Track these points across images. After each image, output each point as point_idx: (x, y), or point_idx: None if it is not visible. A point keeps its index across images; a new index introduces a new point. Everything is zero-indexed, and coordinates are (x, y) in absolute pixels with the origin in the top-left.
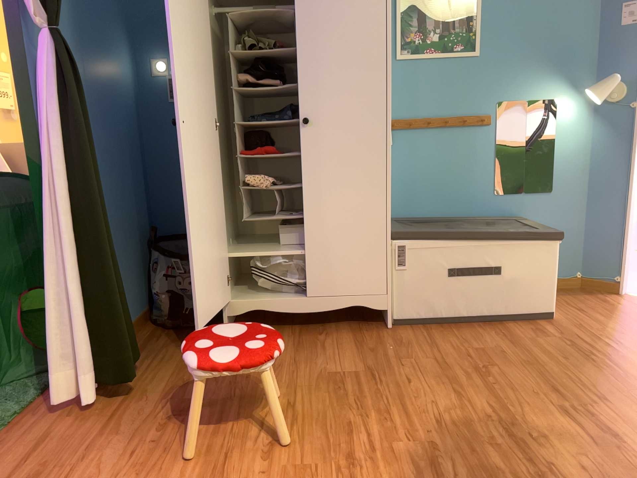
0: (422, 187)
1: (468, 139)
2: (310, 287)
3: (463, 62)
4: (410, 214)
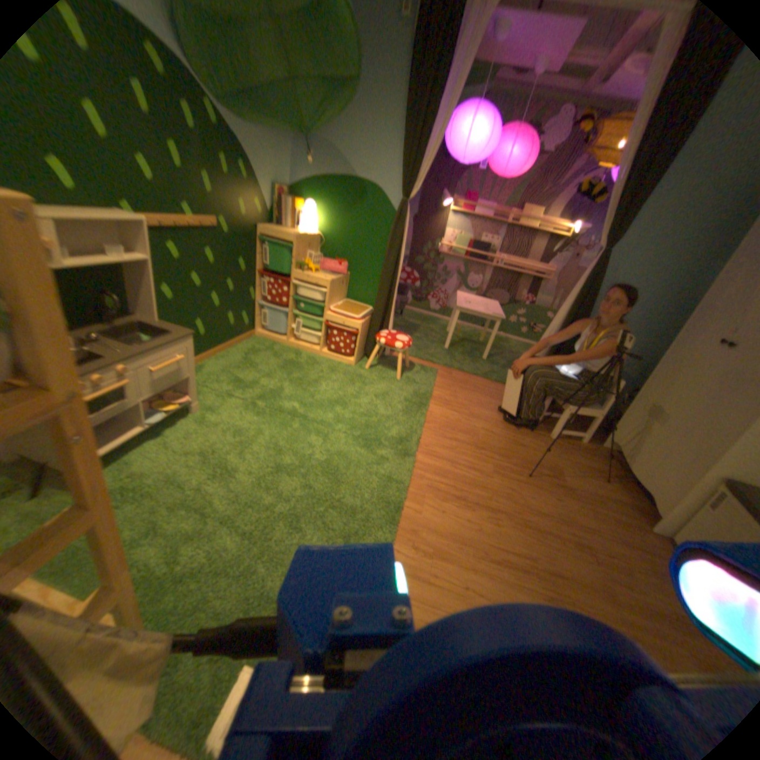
0: None
1: None
2: (649, 465)
3: None
4: None
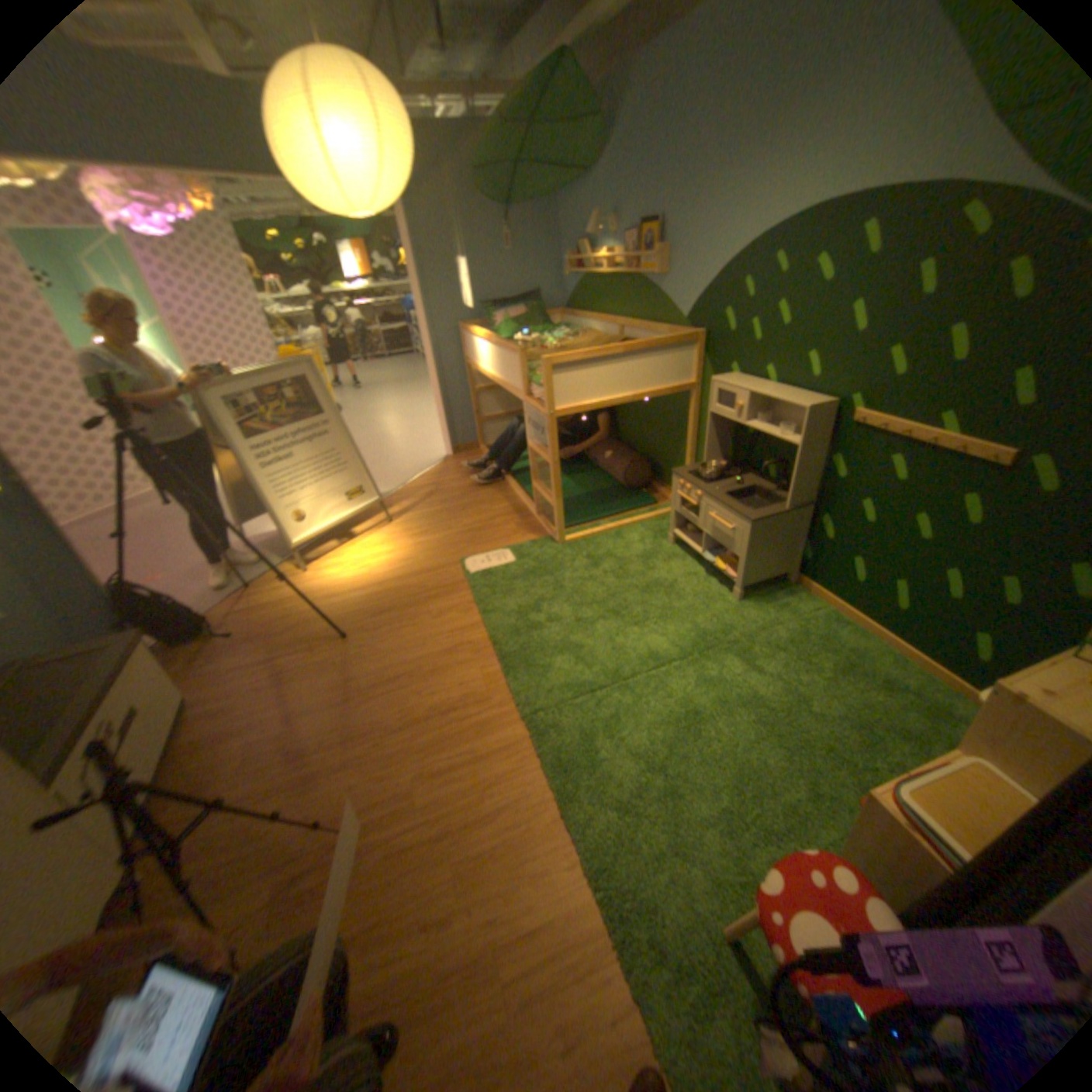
0: None
1: None
2: None
3: None
4: None
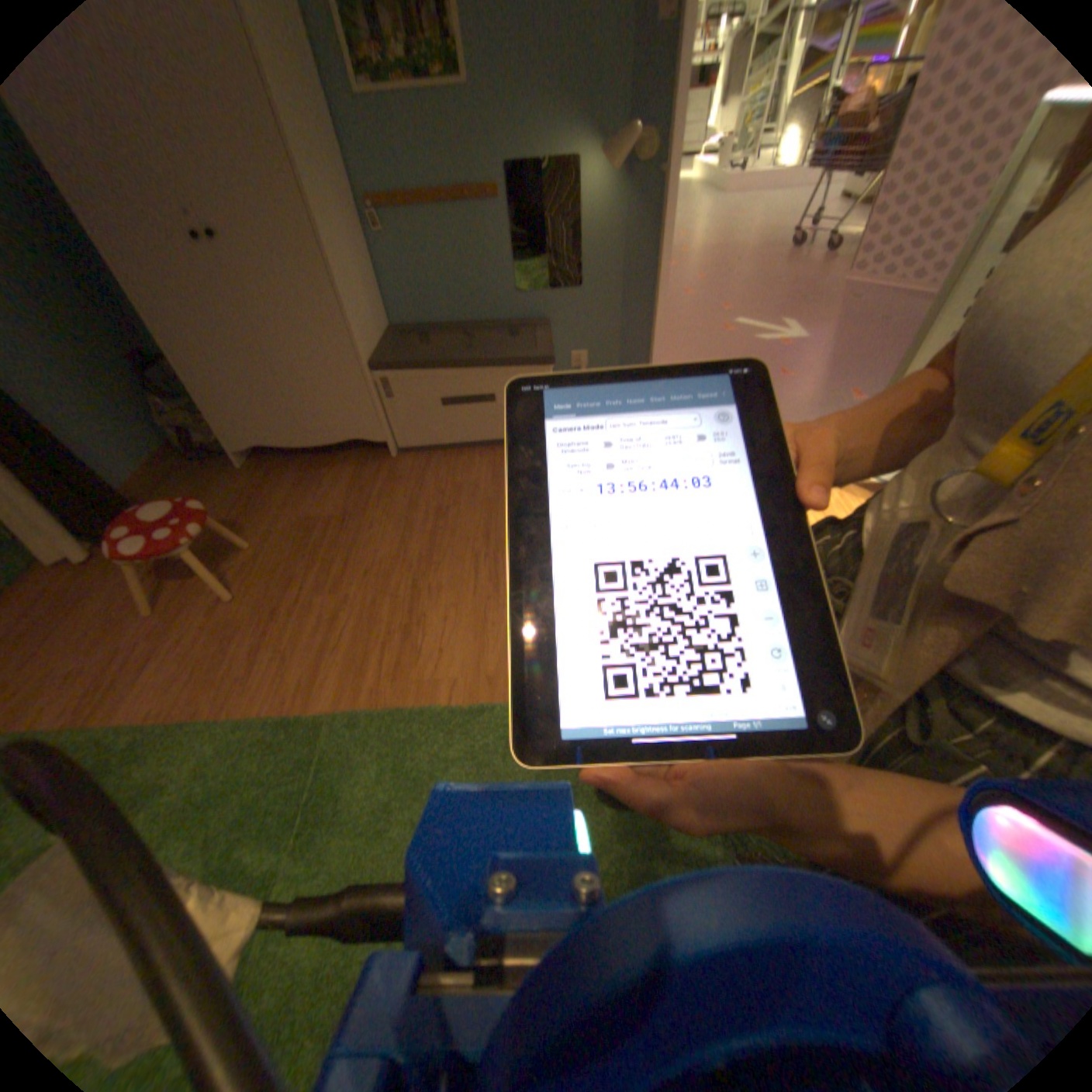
0: (431, 285)
1: (474, 219)
2: (306, 420)
3: (446, 95)
4: (424, 319)
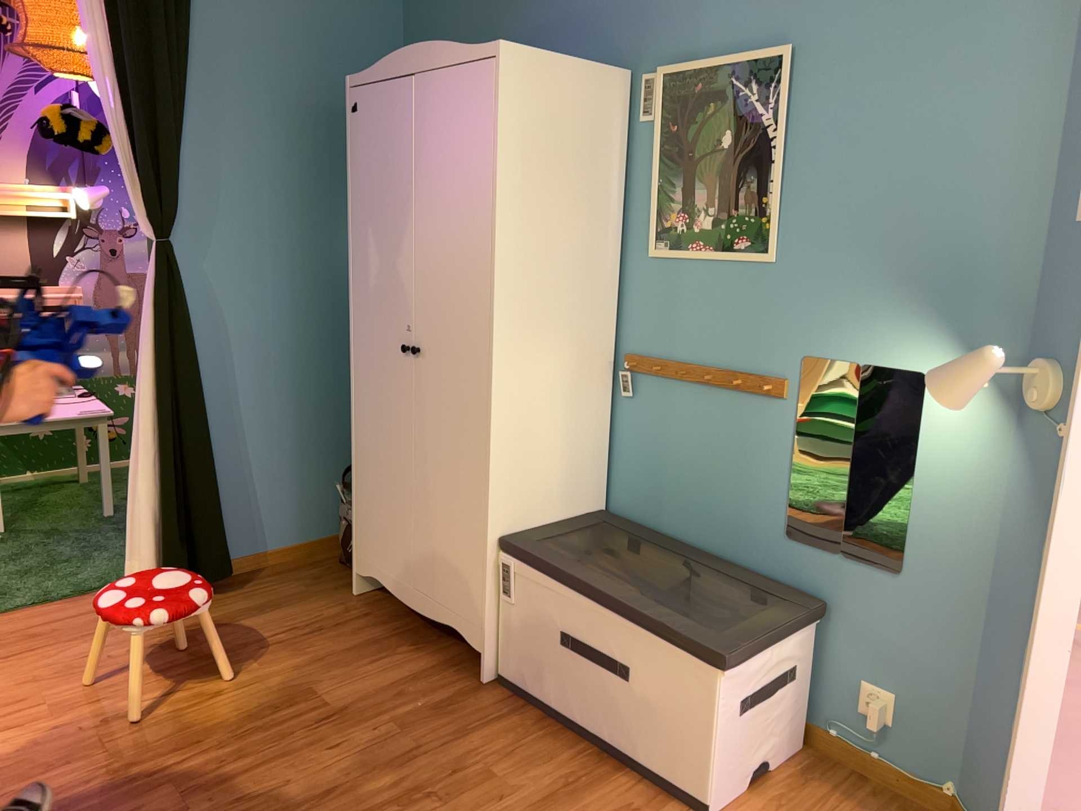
0: (671, 481)
1: (748, 417)
2: (429, 576)
3: (749, 271)
4: (650, 521)
